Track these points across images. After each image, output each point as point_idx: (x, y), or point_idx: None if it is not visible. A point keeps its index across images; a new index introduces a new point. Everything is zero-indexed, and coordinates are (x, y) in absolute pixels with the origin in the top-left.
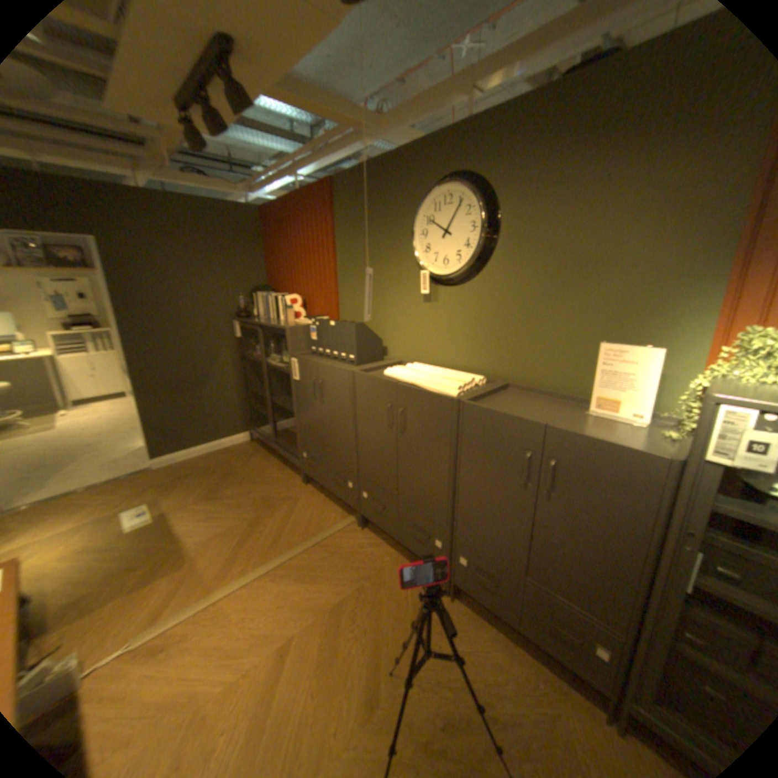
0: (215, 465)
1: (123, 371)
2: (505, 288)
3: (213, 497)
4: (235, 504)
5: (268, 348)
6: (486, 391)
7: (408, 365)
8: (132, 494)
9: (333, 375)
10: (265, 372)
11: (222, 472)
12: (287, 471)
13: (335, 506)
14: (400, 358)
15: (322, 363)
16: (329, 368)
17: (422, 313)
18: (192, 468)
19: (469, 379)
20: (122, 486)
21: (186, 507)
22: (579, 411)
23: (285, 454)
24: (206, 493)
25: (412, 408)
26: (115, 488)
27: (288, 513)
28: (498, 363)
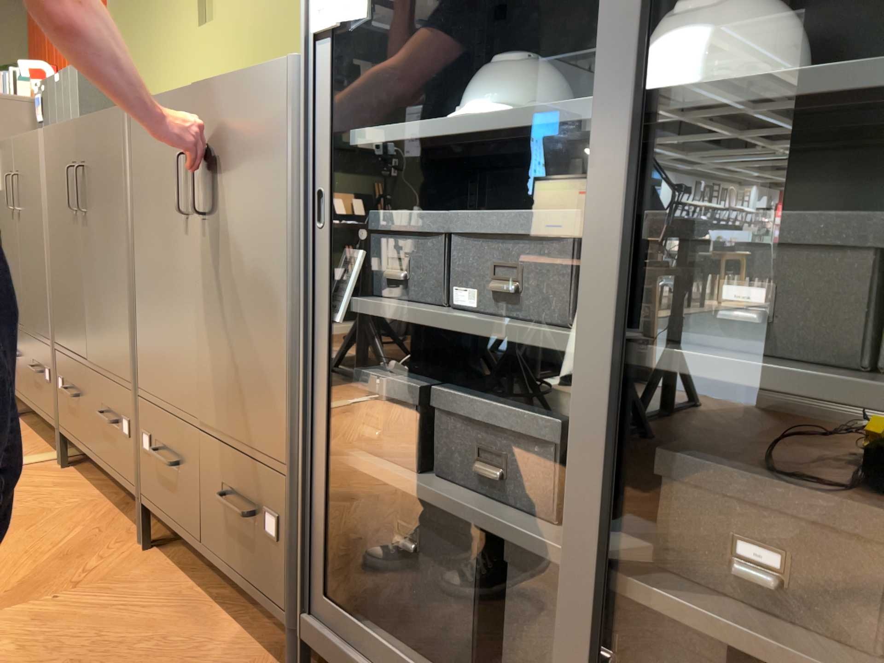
0: None
1: None
2: None
3: None
4: None
5: None
6: None
7: None
8: None
9: (27, 154)
10: None
11: None
12: None
13: (42, 442)
14: None
15: (19, 138)
16: (23, 142)
17: (198, 48)
18: None
19: None
20: None
21: None
22: None
23: None
24: None
25: (91, 158)
26: None
27: None
28: None
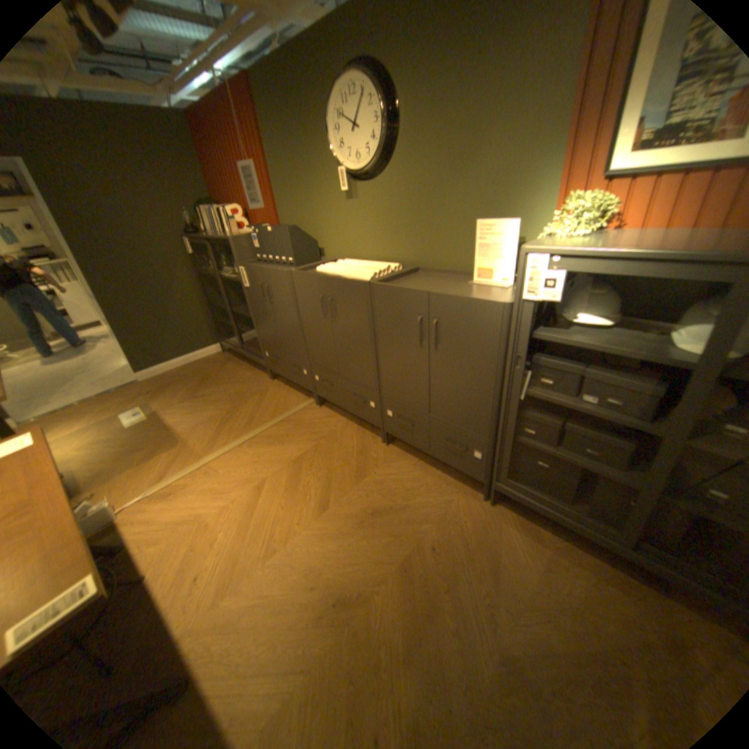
0: (193, 372)
1: (91, 295)
2: (409, 178)
3: (195, 396)
4: (214, 399)
5: (220, 261)
6: (395, 275)
7: (340, 262)
8: (126, 400)
9: (276, 277)
10: (222, 285)
11: (200, 377)
12: (257, 371)
13: (298, 392)
14: (335, 257)
15: (265, 267)
16: (271, 271)
17: (347, 211)
18: (174, 376)
19: (385, 266)
20: (116, 395)
21: (173, 405)
22: (465, 282)
23: (252, 357)
24: (188, 393)
25: (338, 296)
26: (110, 397)
27: (259, 401)
28: (411, 251)
